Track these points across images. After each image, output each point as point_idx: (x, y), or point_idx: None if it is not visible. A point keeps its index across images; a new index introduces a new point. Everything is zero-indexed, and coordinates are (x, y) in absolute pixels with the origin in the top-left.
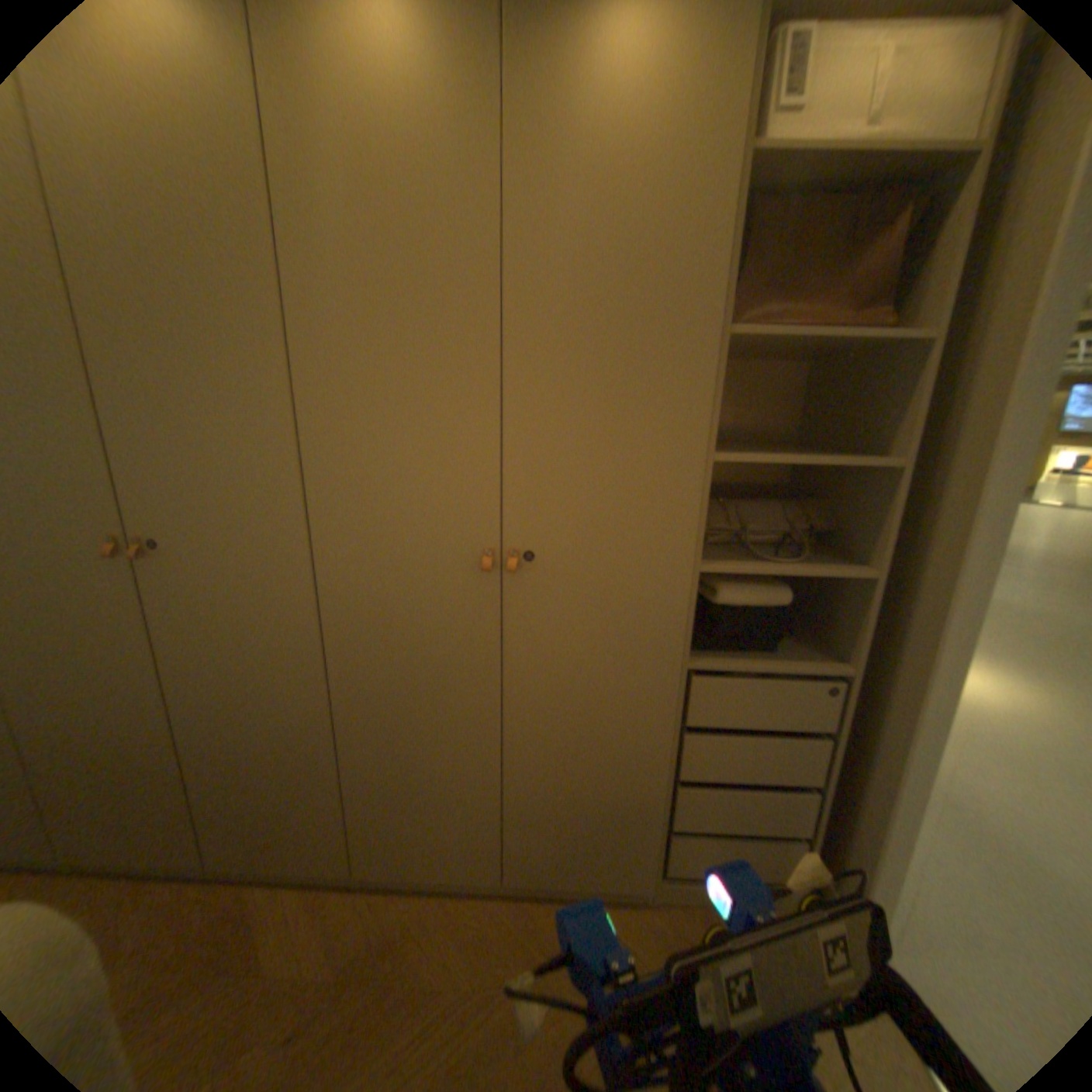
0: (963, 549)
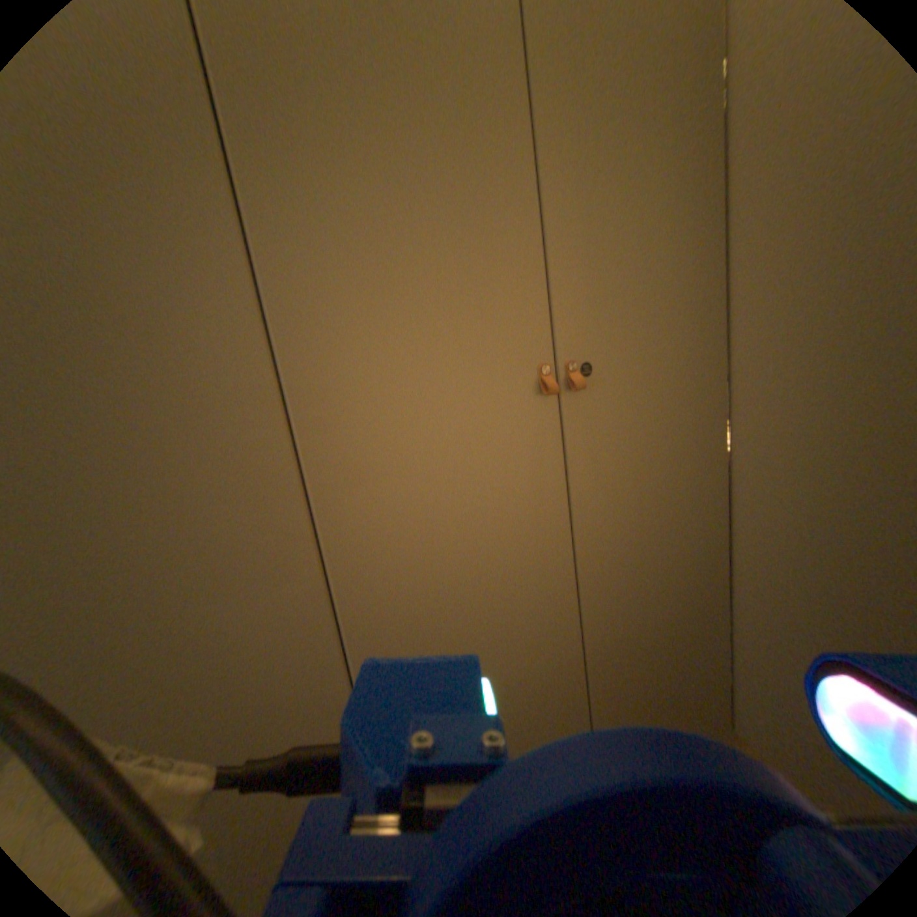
0: None
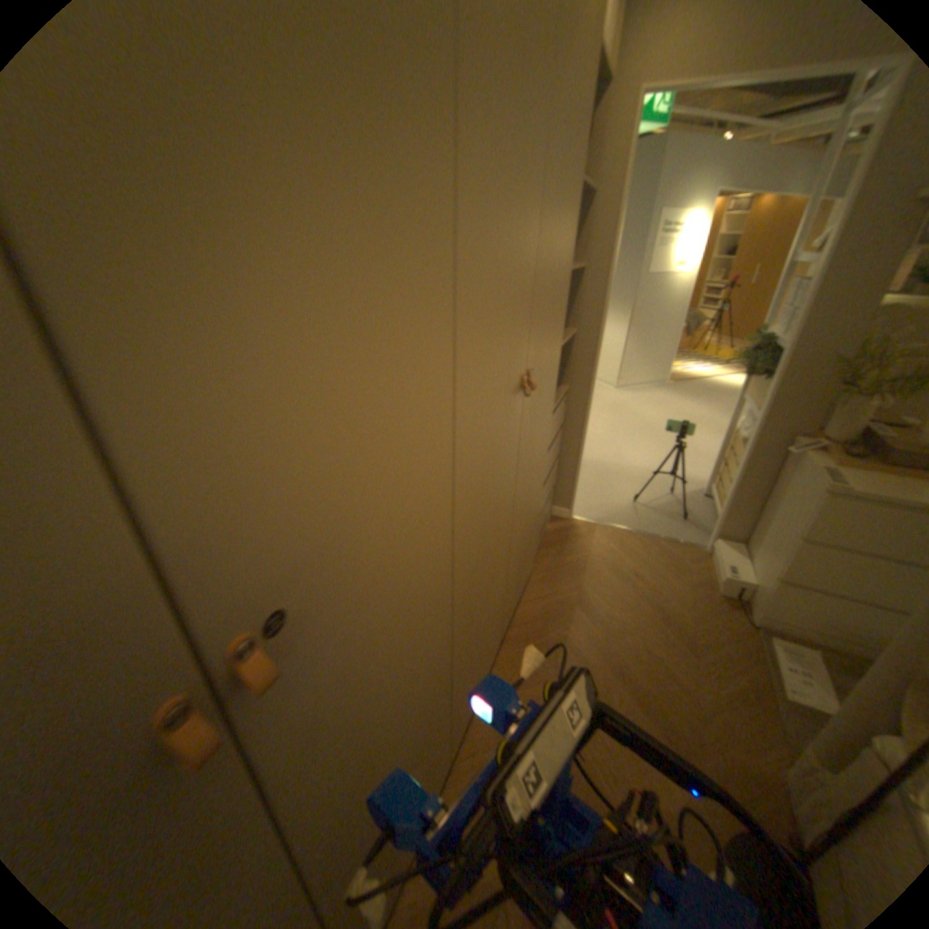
0: (596, 308)
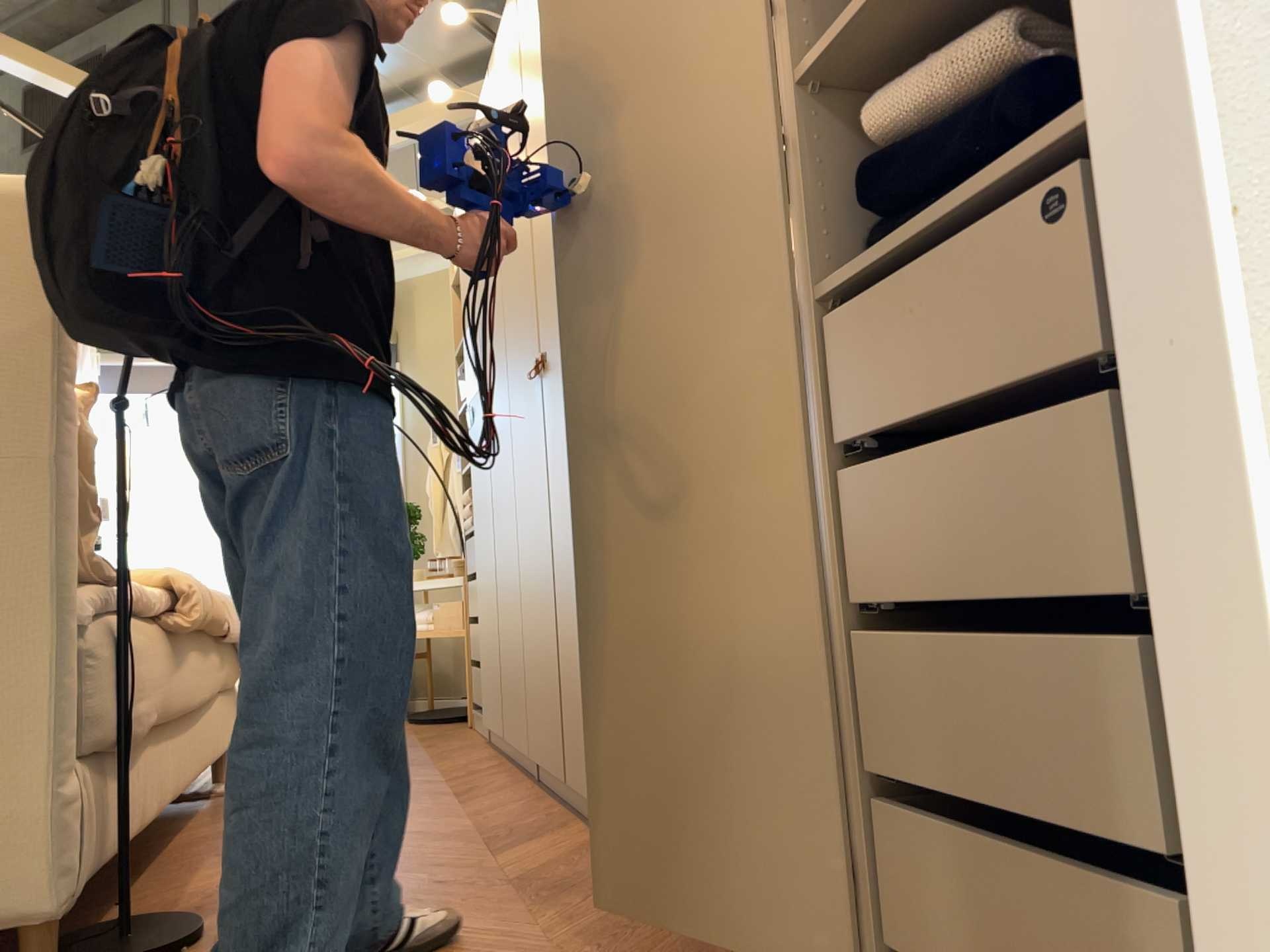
0: None
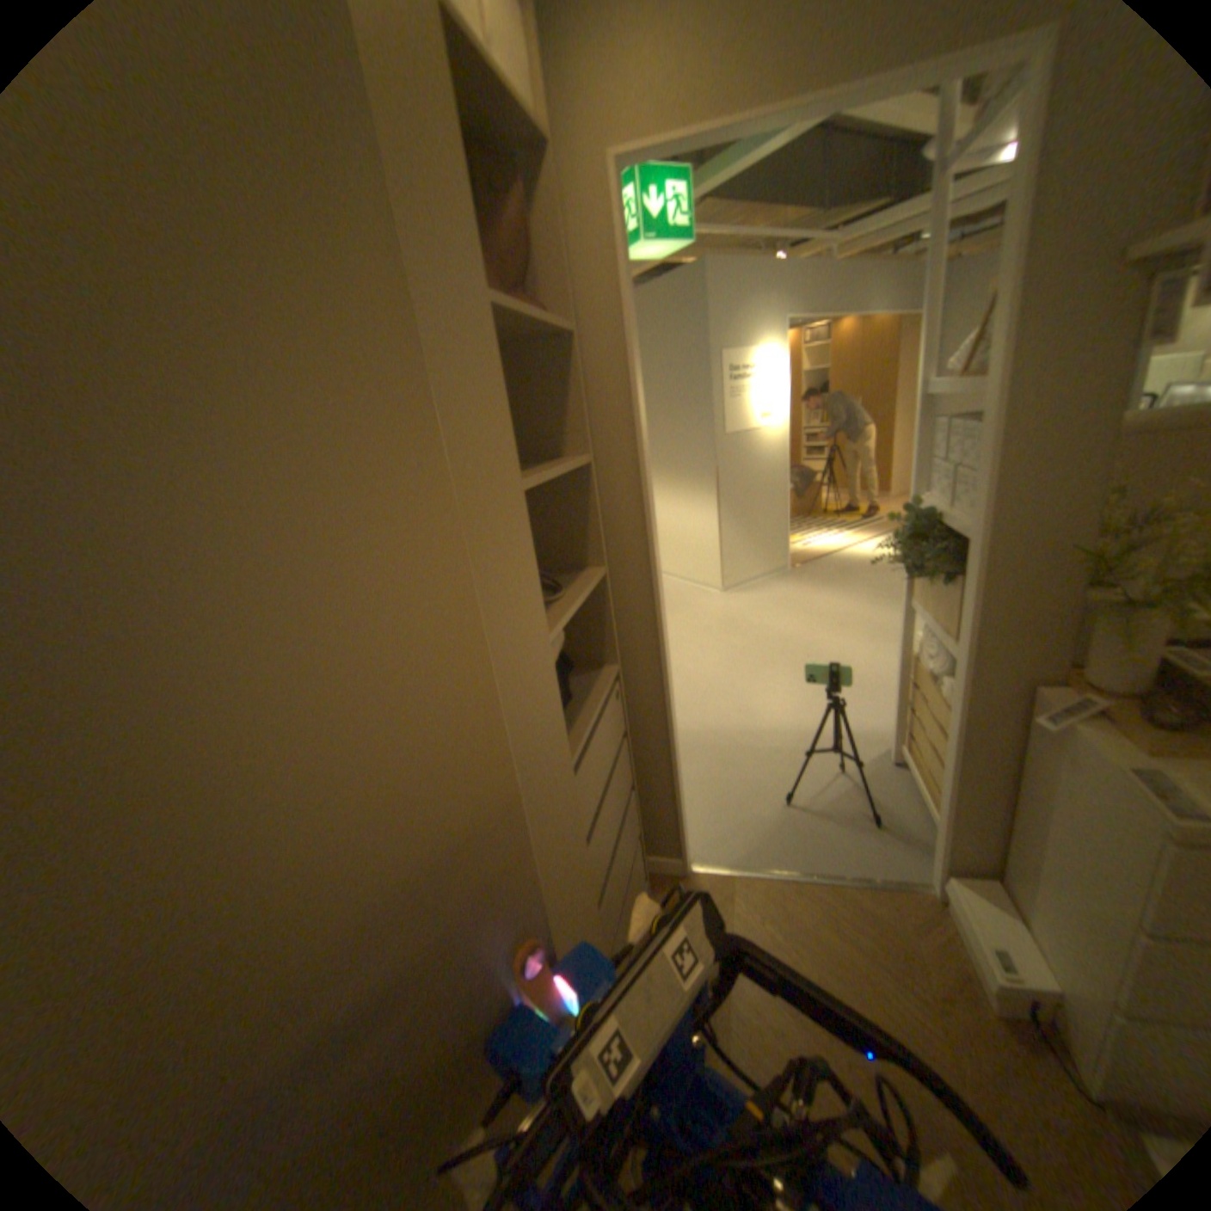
0: (634, 522)
